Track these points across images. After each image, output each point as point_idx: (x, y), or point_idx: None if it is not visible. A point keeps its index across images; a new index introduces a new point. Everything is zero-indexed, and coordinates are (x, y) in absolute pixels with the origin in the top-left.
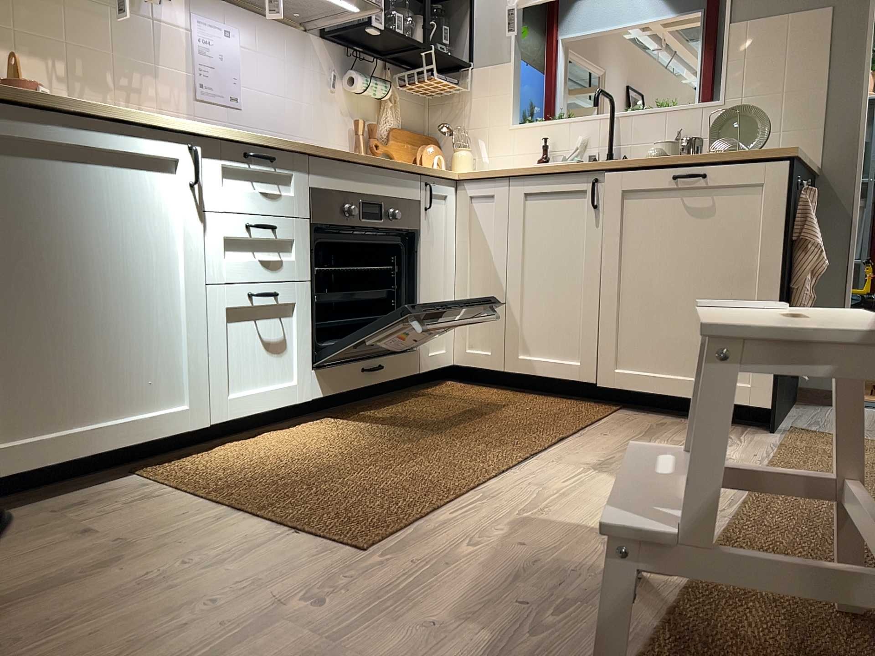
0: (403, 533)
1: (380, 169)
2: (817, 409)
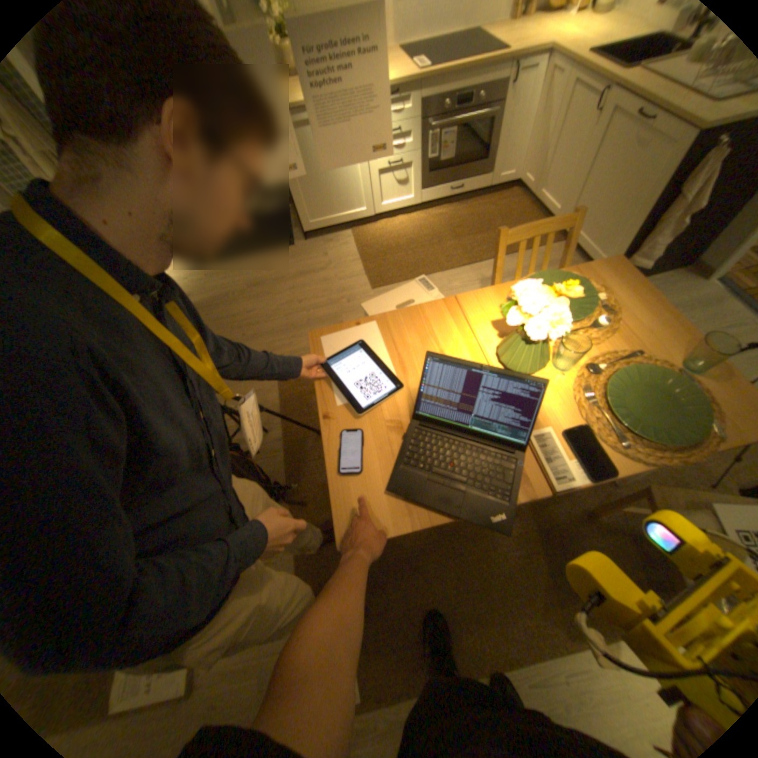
0: (386, 288)
1: (475, 68)
2: (681, 281)
